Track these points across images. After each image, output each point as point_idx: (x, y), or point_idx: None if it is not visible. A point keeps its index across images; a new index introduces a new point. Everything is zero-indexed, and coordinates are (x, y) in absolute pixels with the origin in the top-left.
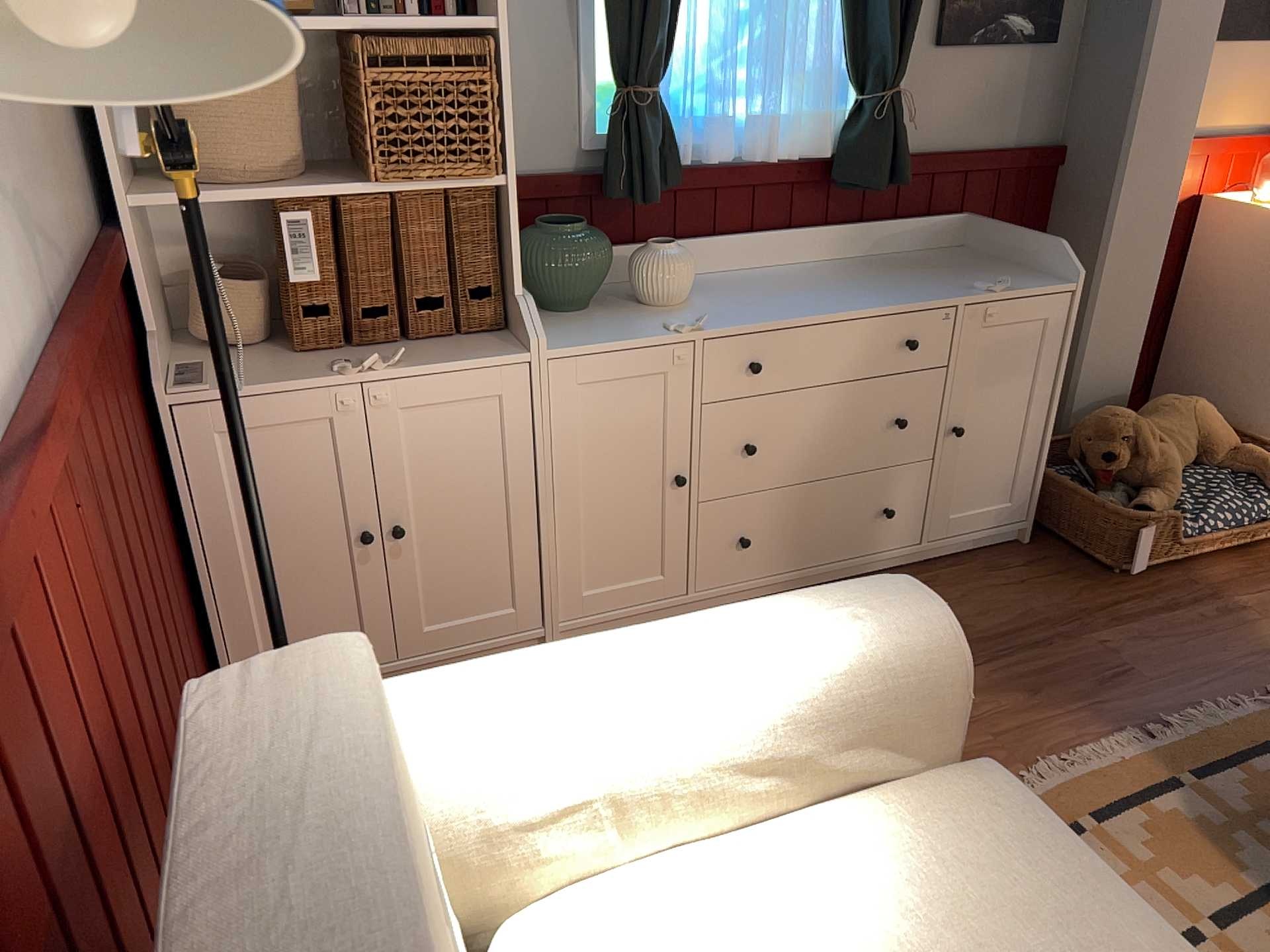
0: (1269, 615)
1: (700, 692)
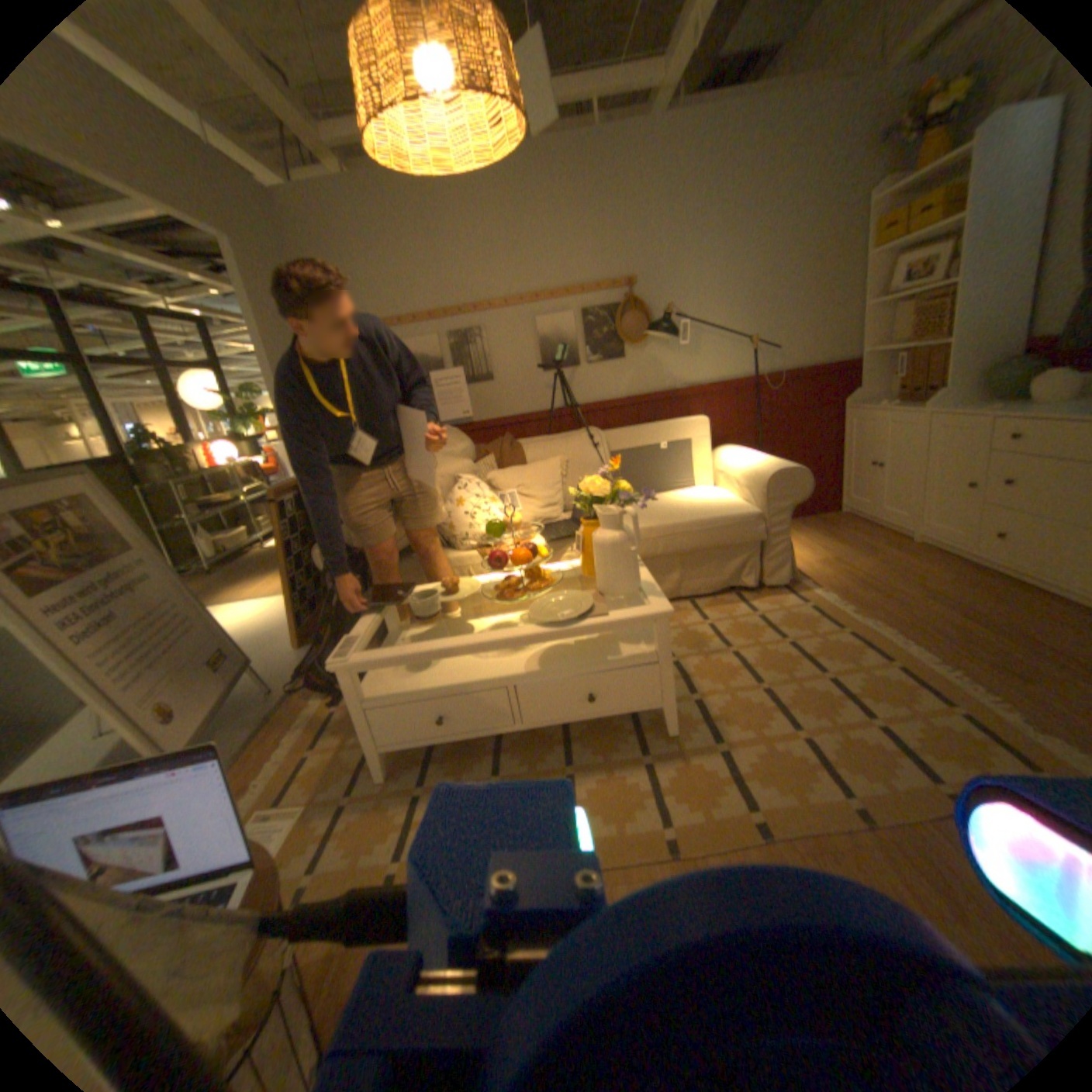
0: None
1: (742, 460)
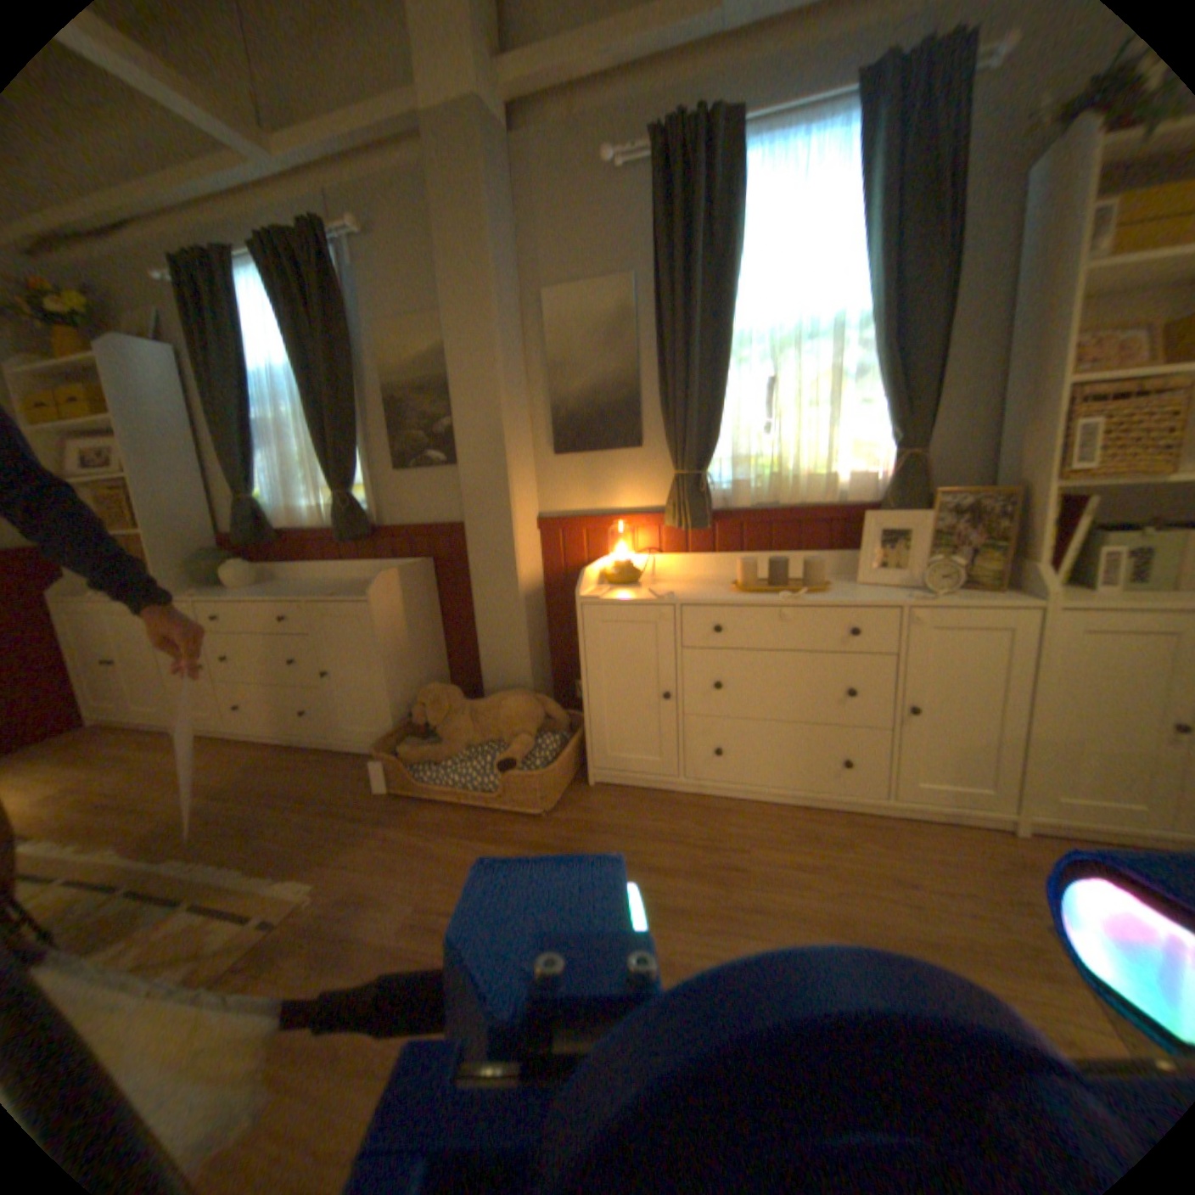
0: (385, 849)
1: None
